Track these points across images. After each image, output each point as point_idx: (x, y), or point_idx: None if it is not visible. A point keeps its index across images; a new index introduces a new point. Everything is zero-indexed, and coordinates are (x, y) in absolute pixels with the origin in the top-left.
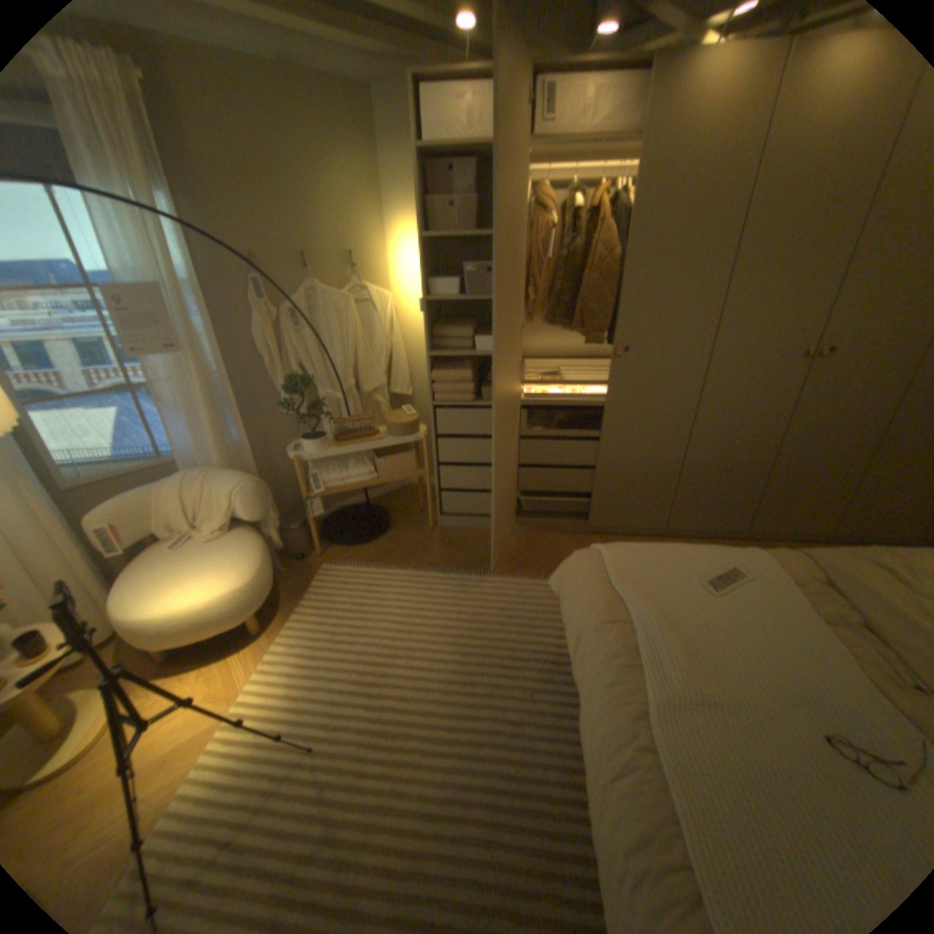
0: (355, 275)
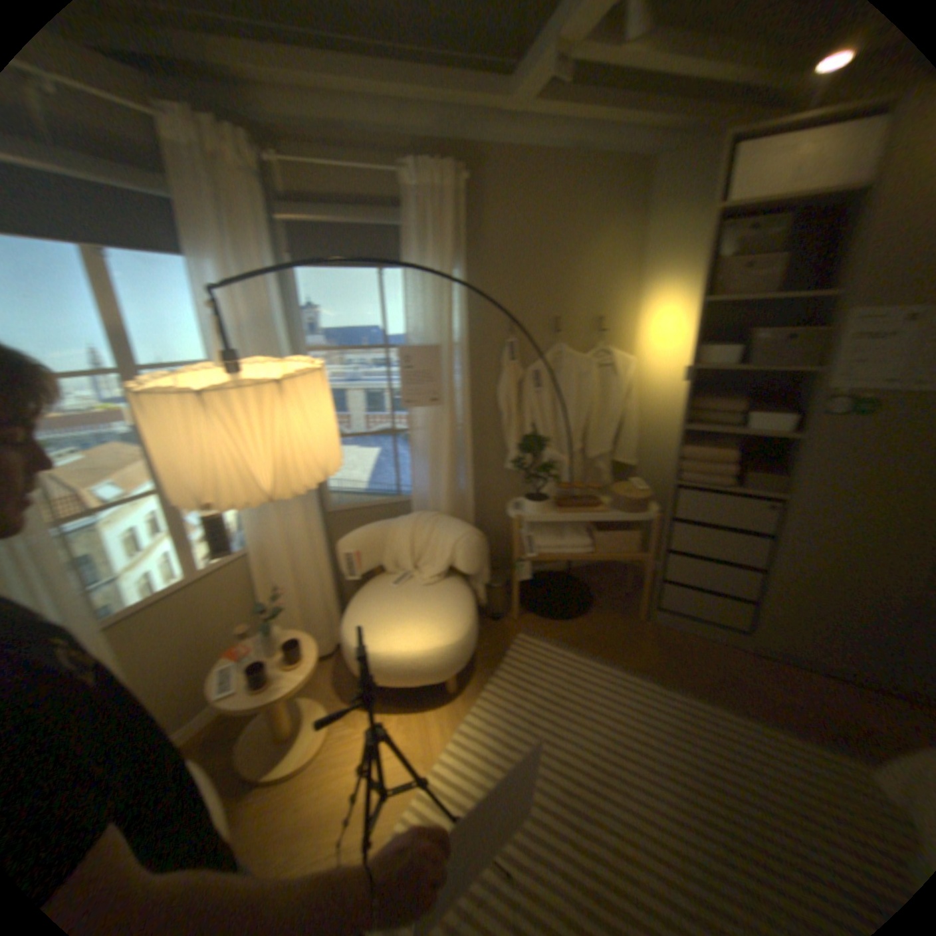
0: (604, 339)
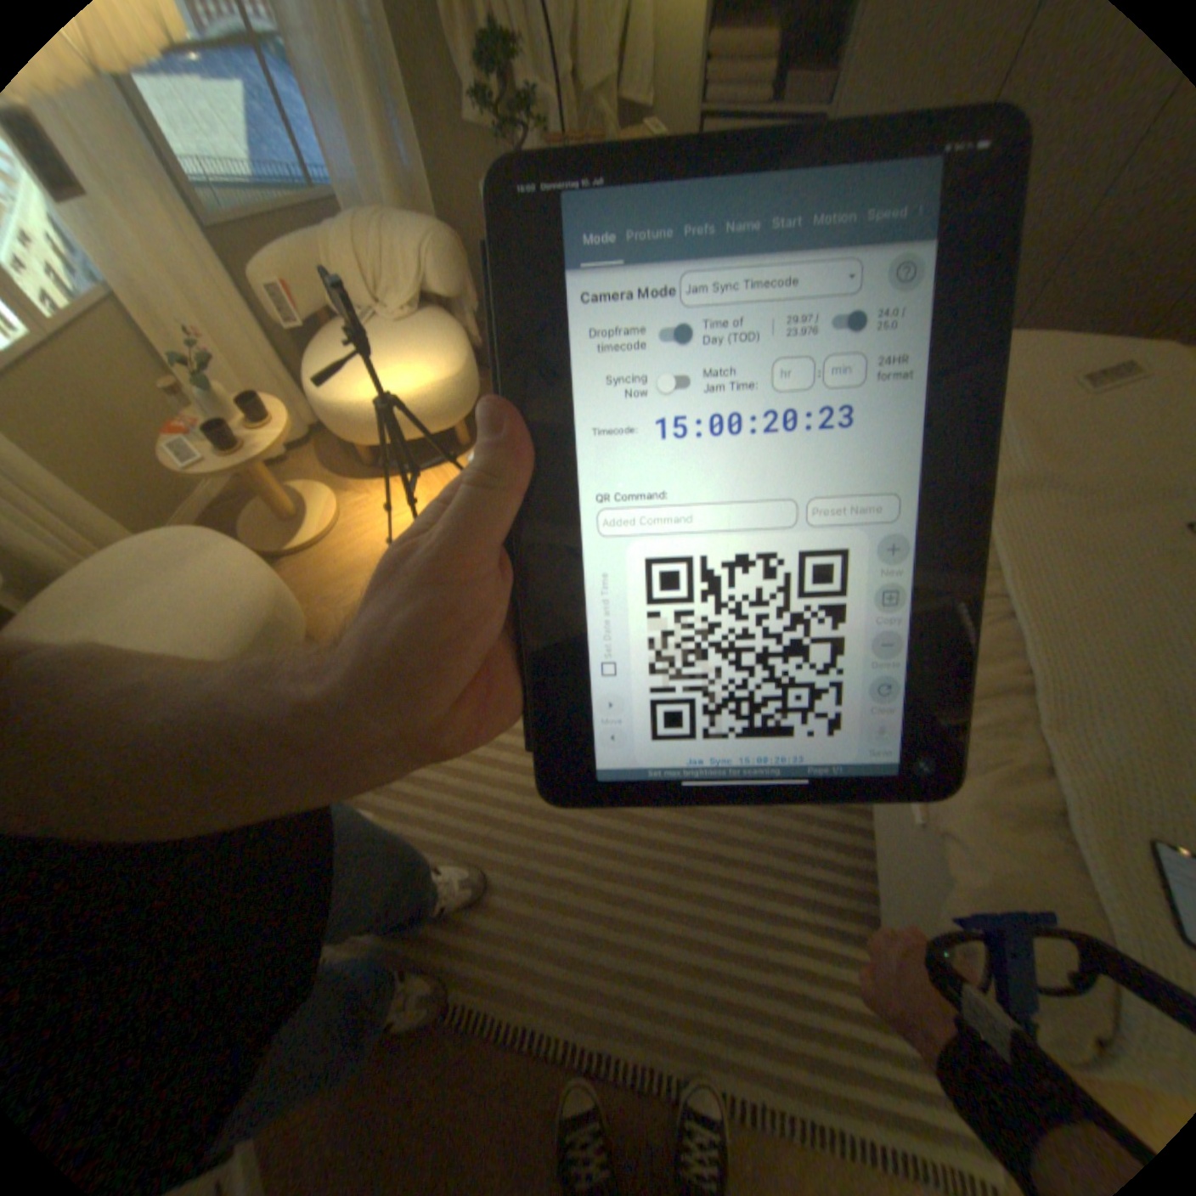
0: None
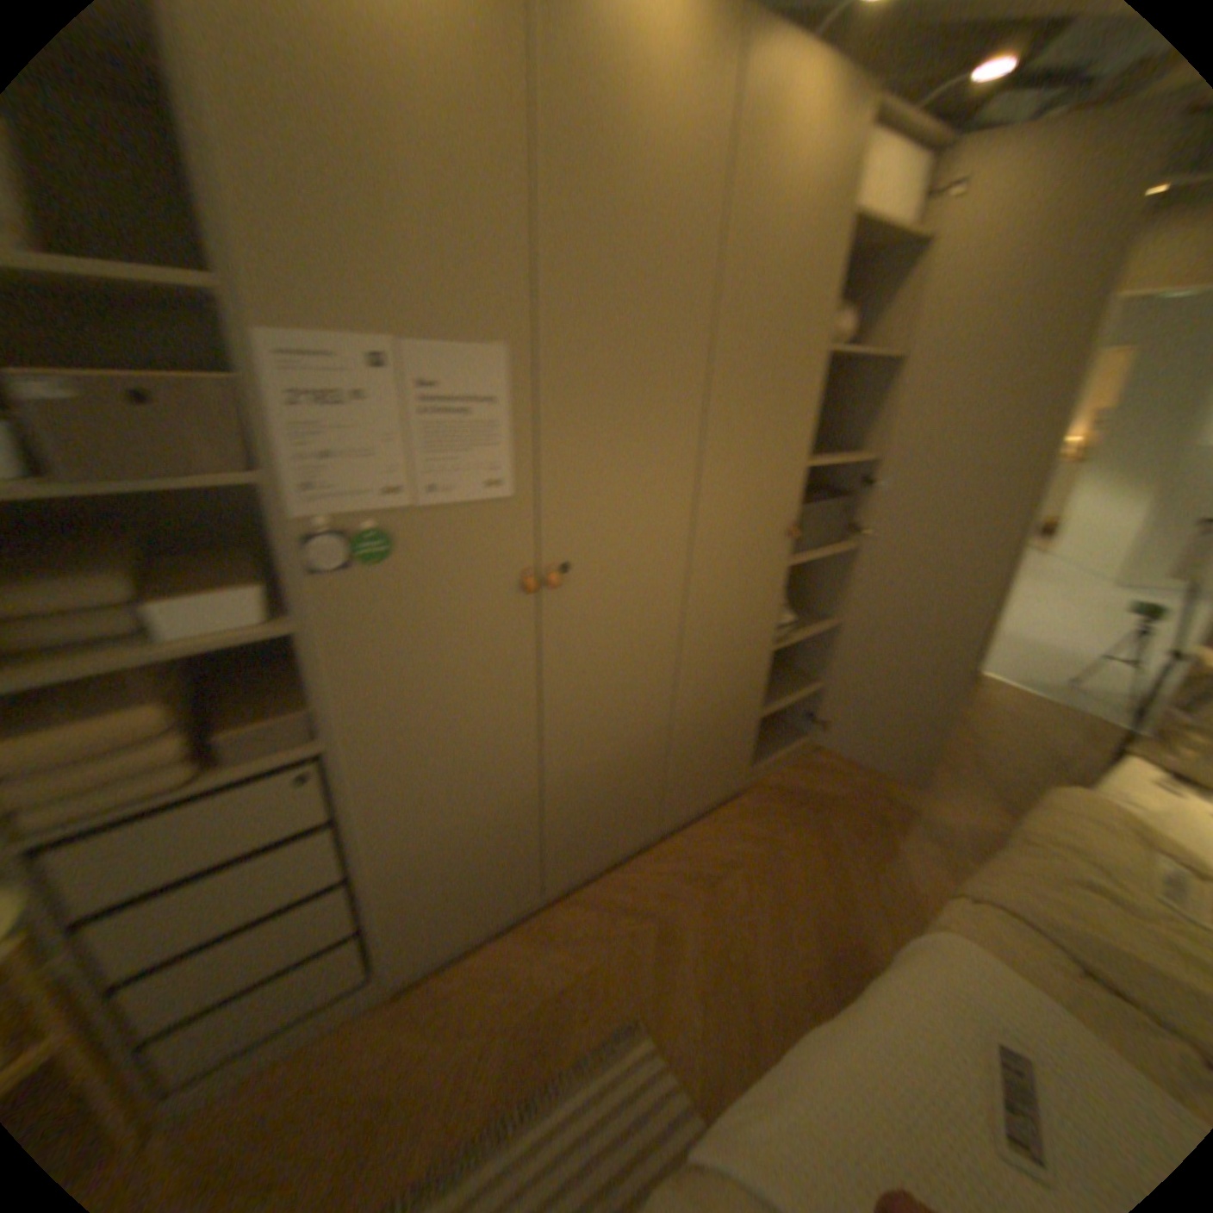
0: None
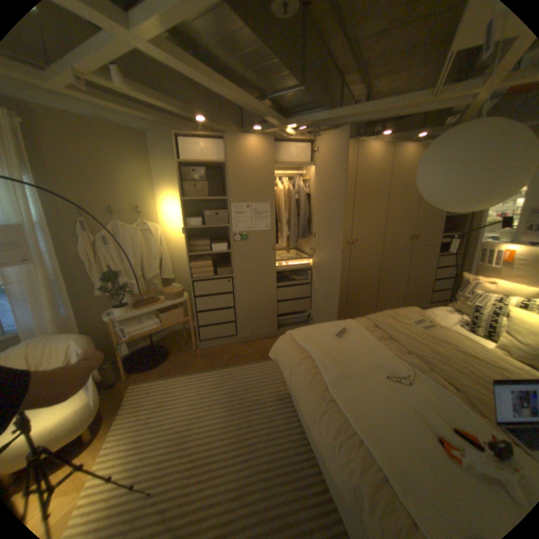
0: (140, 217)
